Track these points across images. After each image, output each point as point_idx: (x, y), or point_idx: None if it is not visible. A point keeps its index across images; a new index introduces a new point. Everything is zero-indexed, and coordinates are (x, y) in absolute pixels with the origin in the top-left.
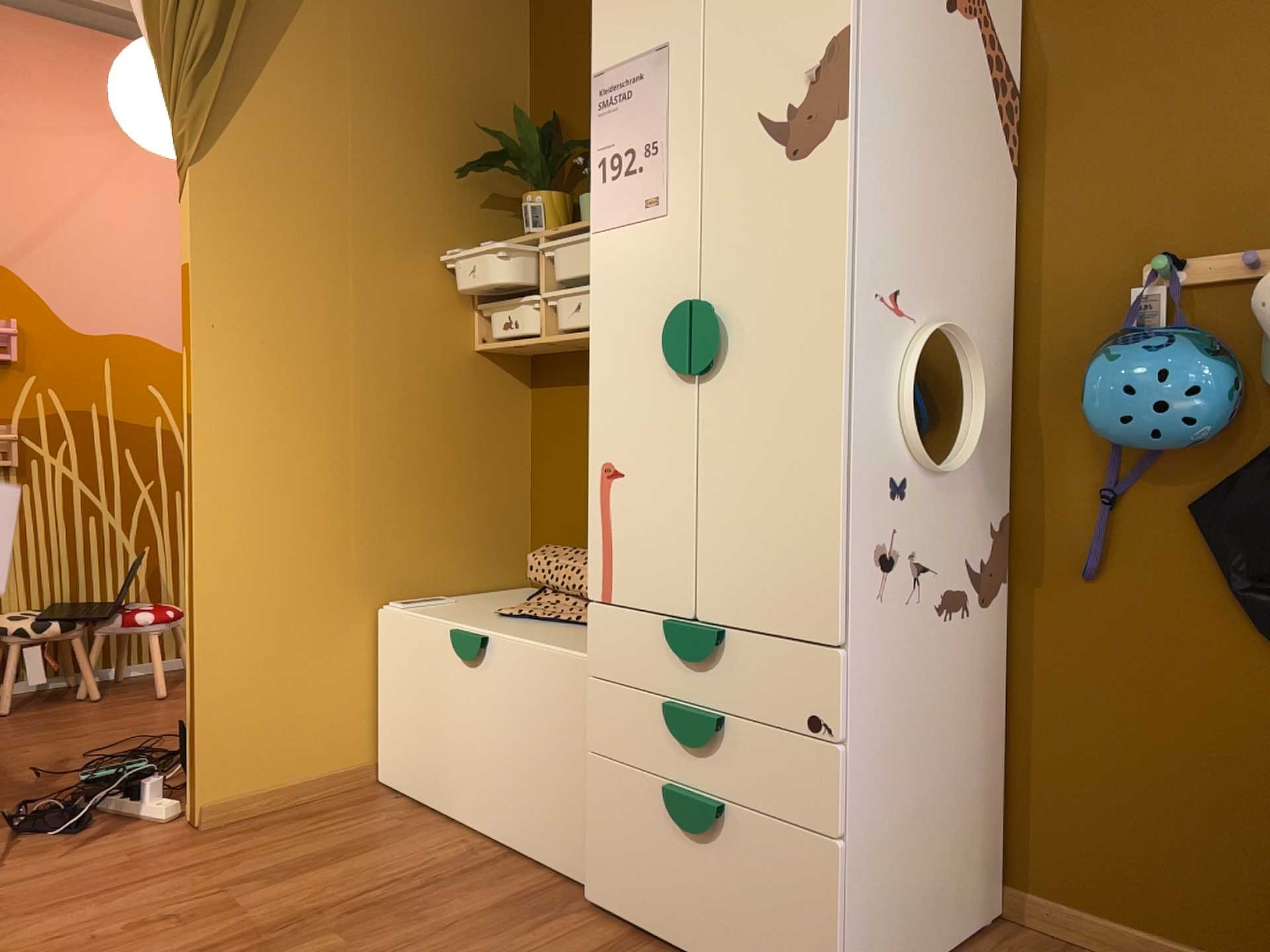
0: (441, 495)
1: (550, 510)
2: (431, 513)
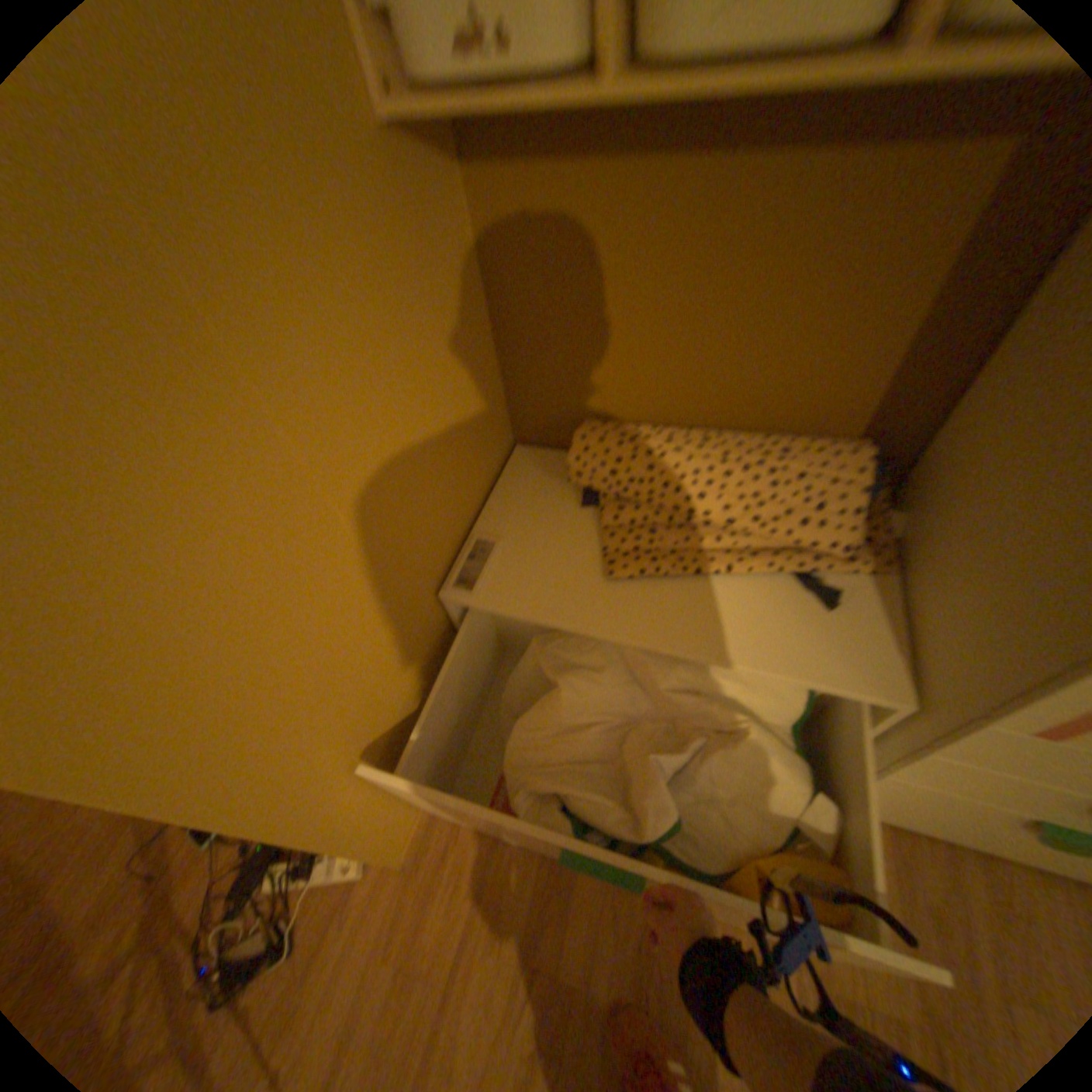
0: (433, 424)
1: (540, 361)
2: (432, 456)
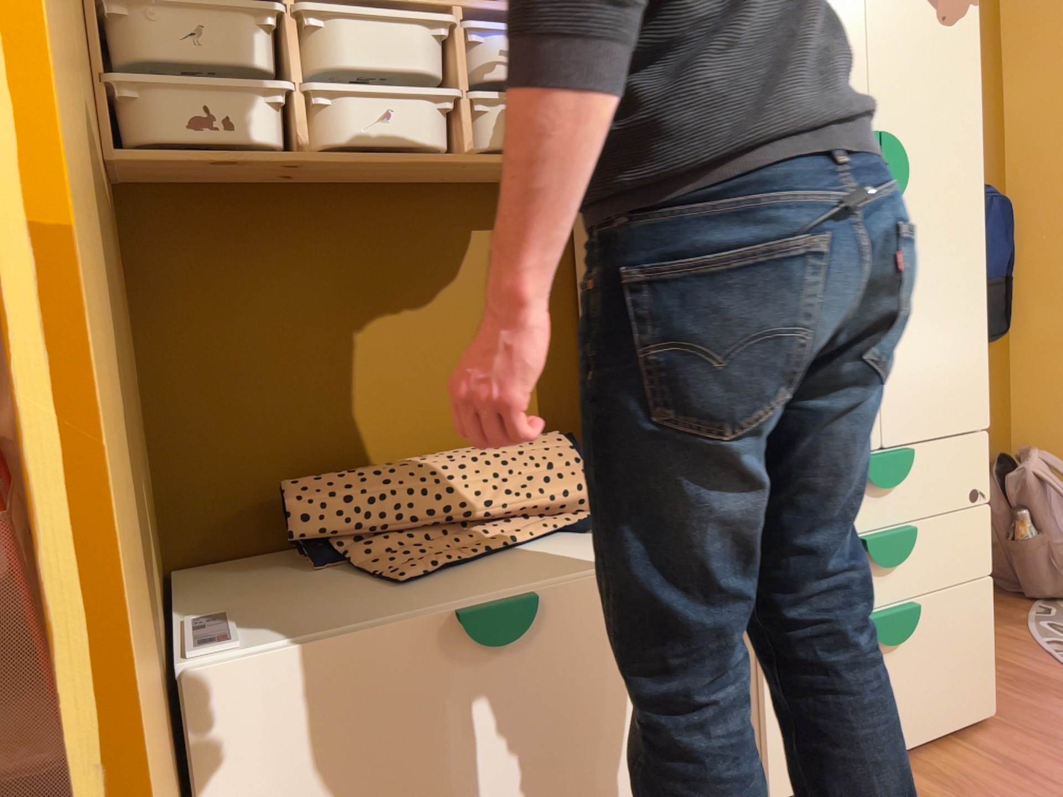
0: None
1: (210, 436)
2: None
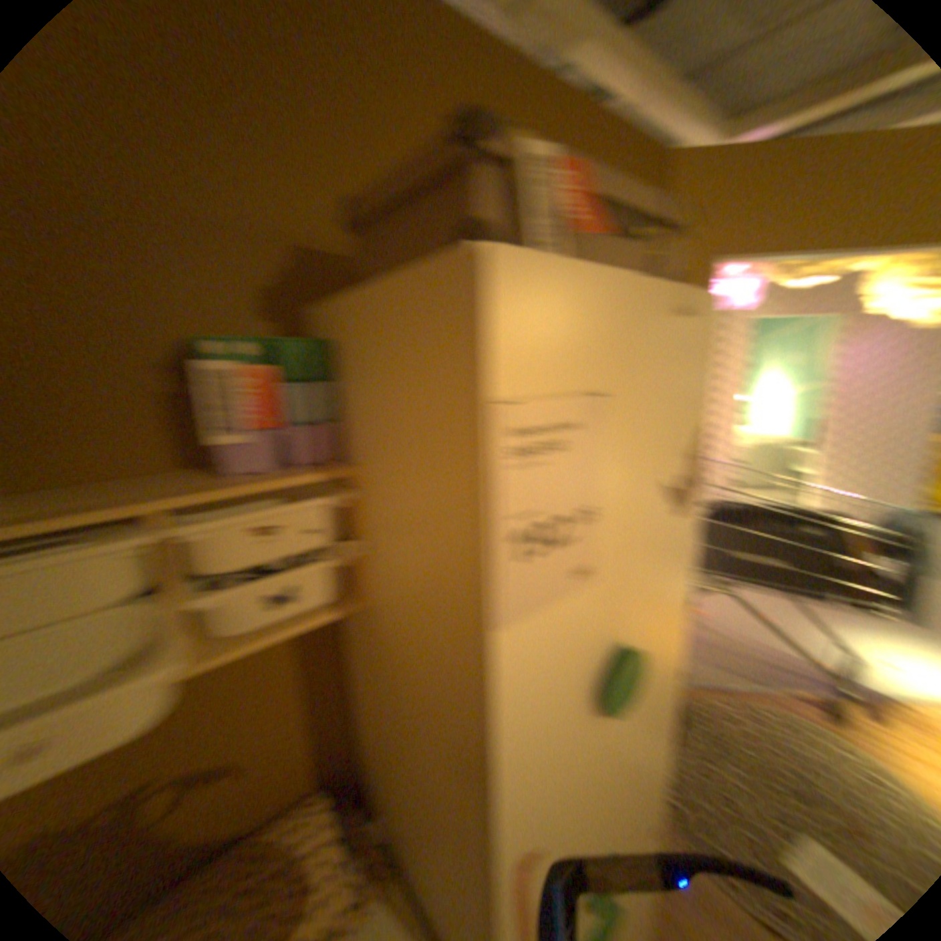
0: None
1: None
2: None
